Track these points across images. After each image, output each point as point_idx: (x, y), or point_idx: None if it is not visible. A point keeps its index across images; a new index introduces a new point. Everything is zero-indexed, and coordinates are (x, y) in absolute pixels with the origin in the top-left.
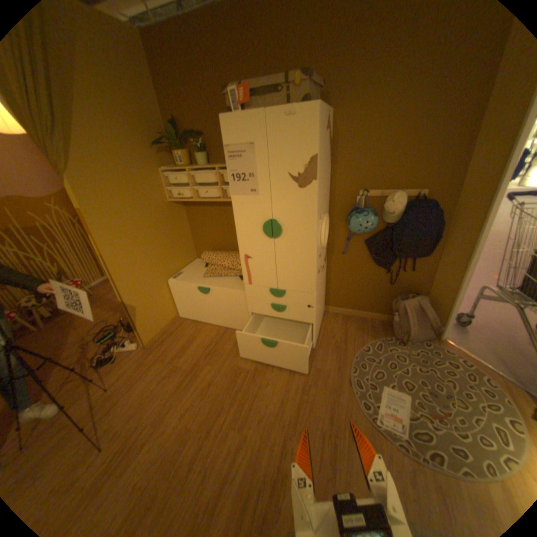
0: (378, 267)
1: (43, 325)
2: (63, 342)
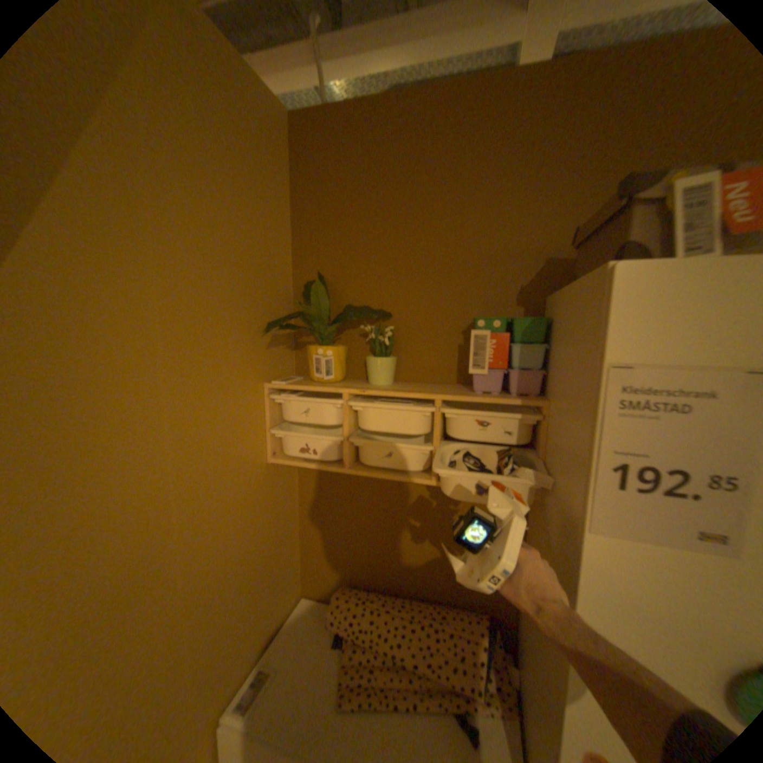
0: None
1: None
2: None
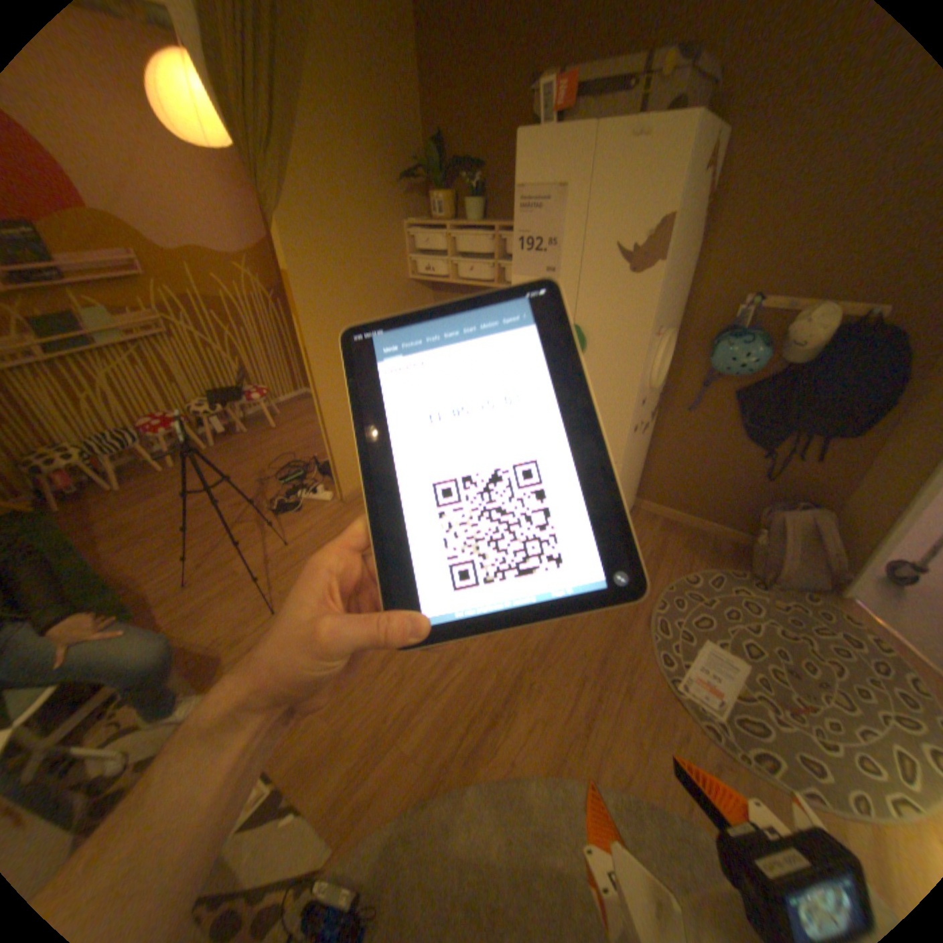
0: (751, 445)
1: (213, 444)
2: (237, 471)
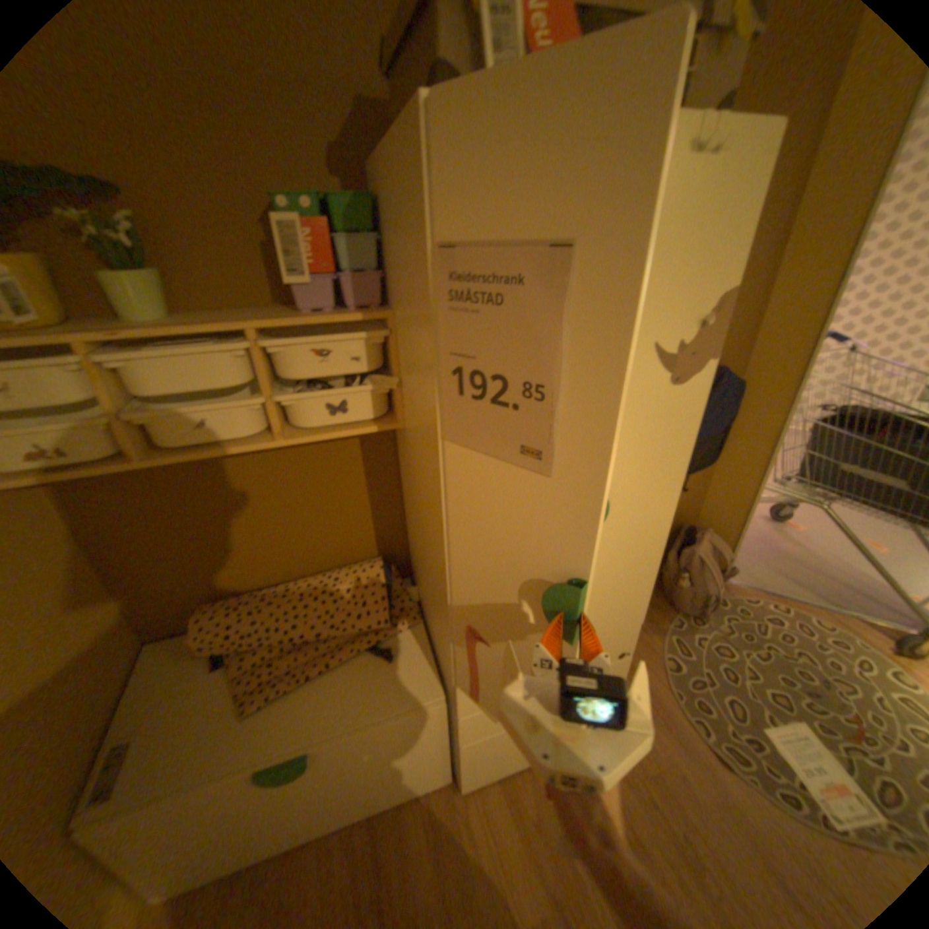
0: None
1: None
2: None
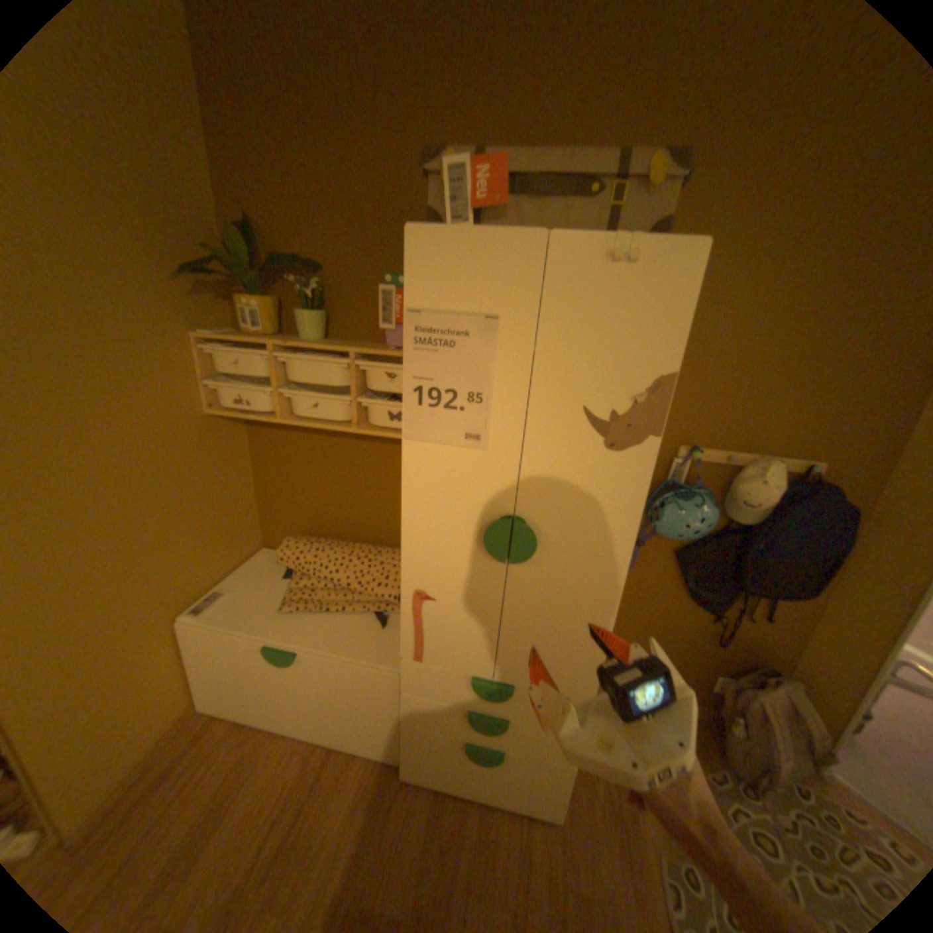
0: (696, 608)
1: None
2: None
